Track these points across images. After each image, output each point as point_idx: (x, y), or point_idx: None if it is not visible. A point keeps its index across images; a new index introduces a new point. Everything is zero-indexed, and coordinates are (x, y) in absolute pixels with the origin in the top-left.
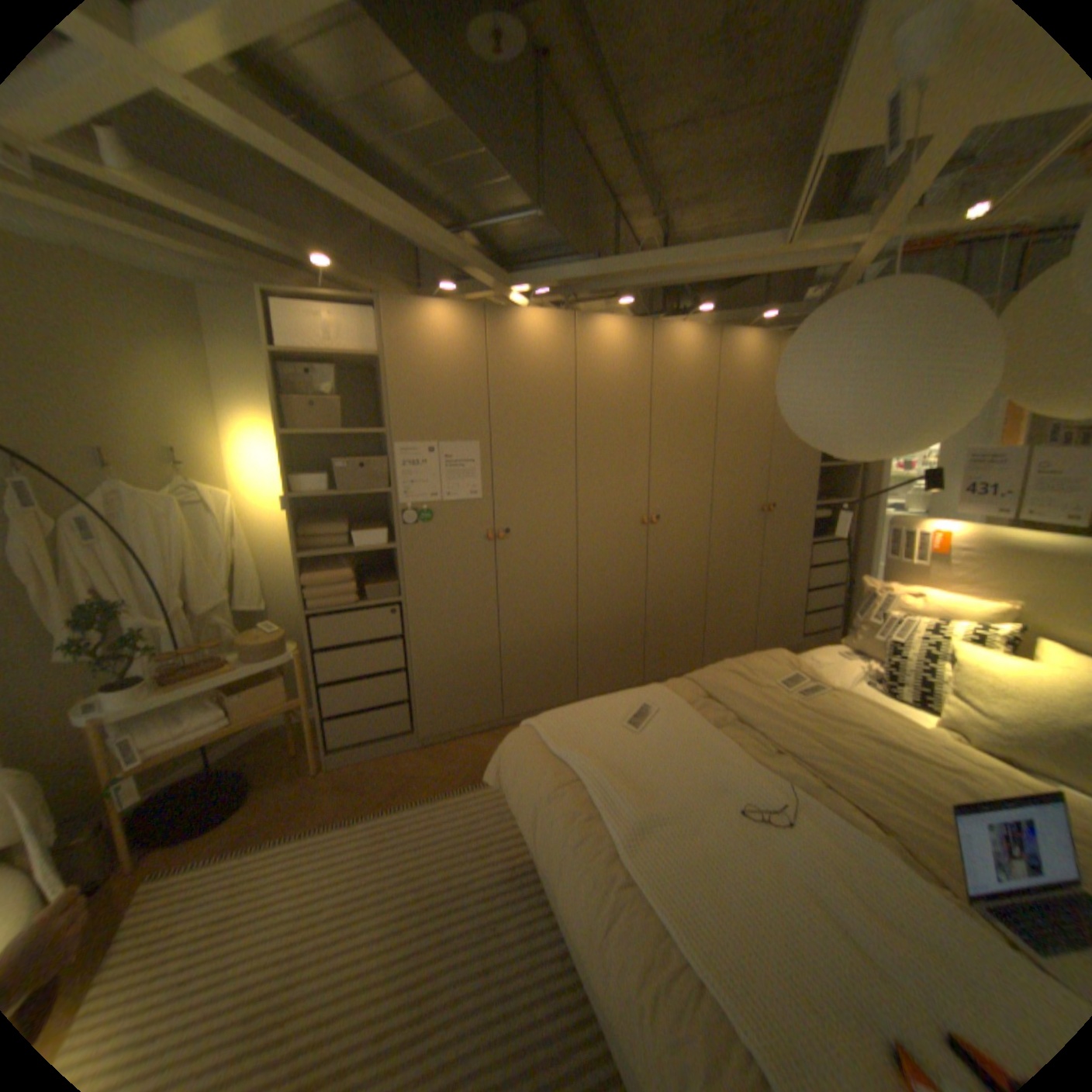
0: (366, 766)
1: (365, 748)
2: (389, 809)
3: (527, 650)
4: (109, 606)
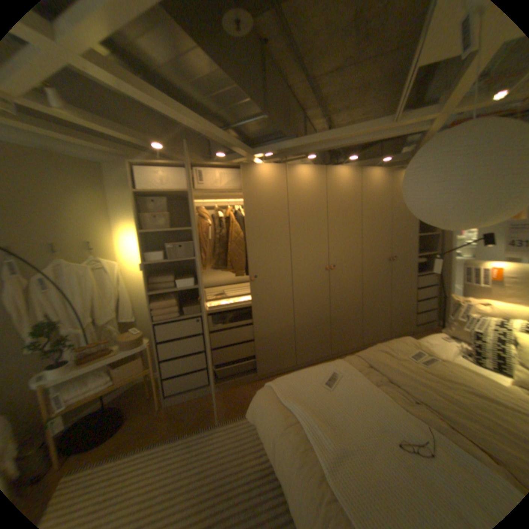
0: (184, 404)
1: (184, 394)
2: (196, 431)
3: (268, 339)
4: (49, 324)
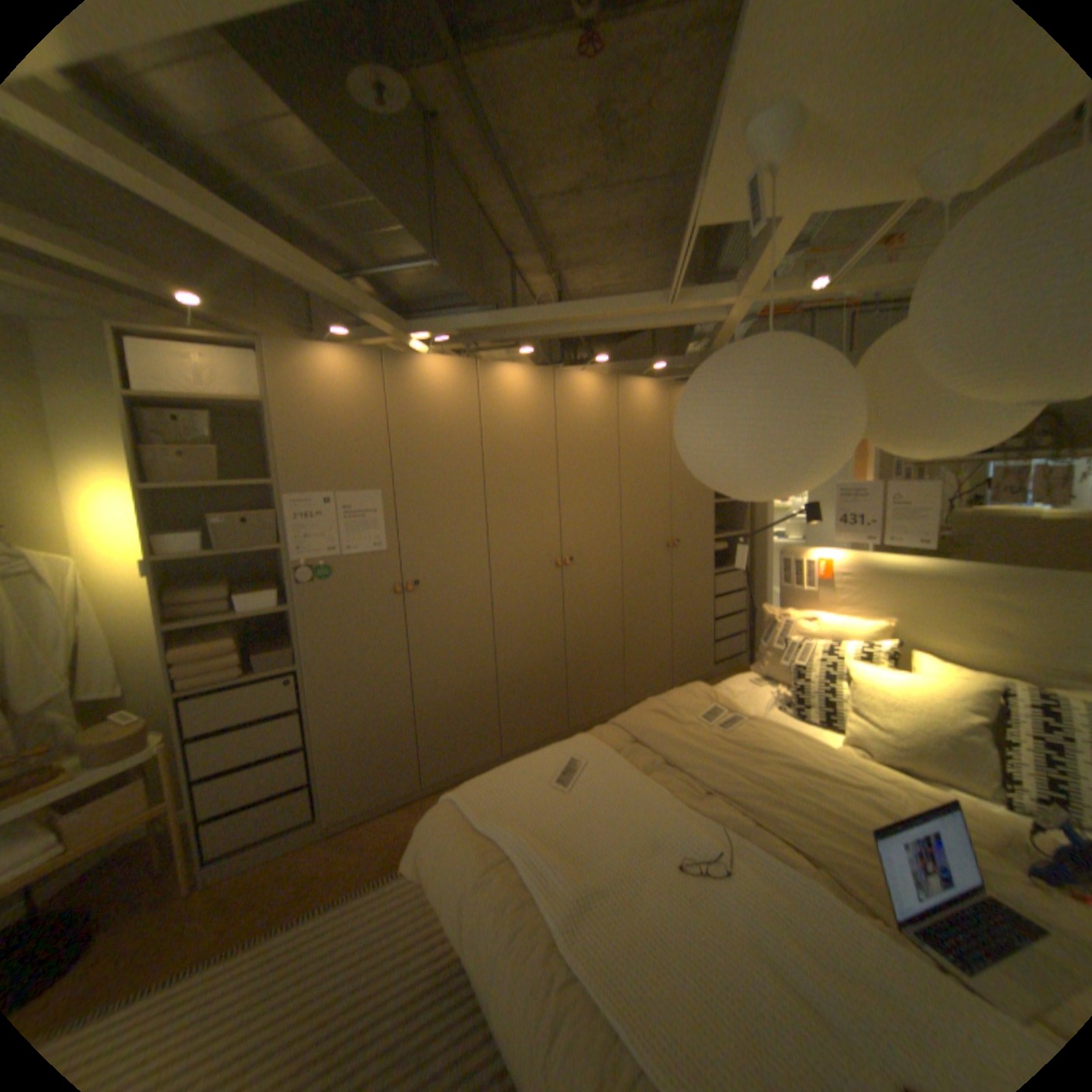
0: (256, 872)
1: (254, 850)
2: (286, 923)
3: (444, 710)
4: None
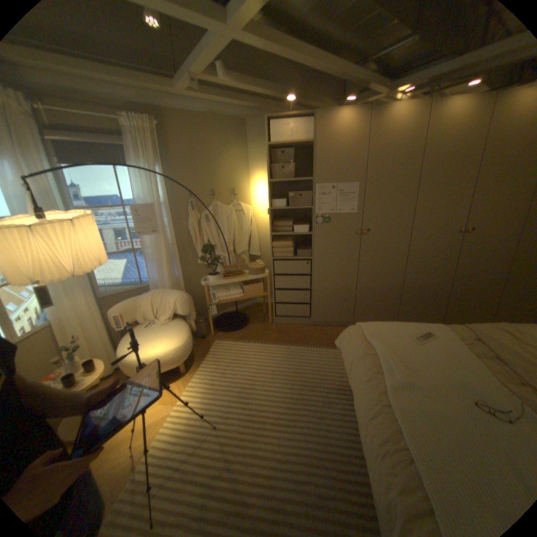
0: (289, 325)
1: (290, 318)
2: (295, 344)
3: (371, 293)
4: (211, 246)
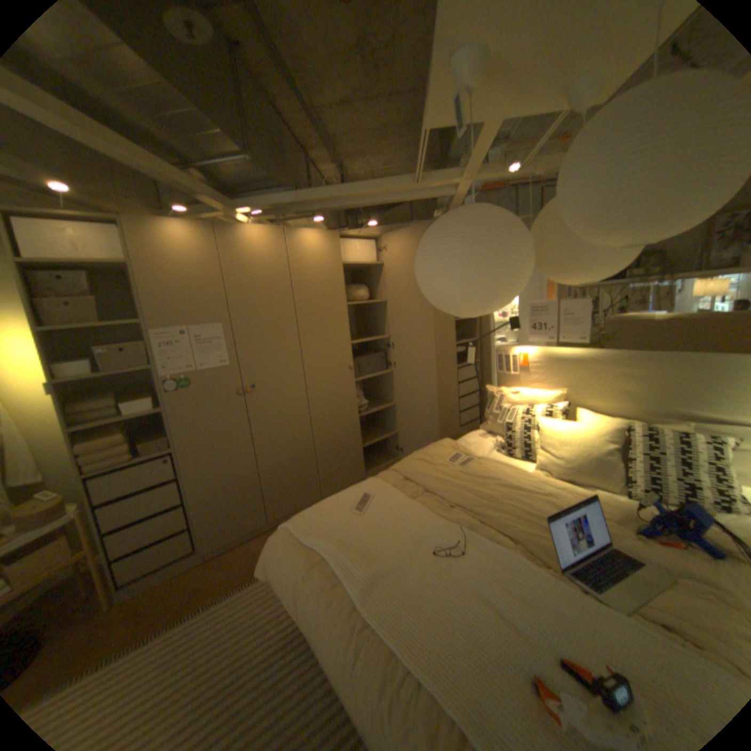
0: (156, 590)
1: (153, 575)
2: (180, 620)
3: (280, 471)
4: None
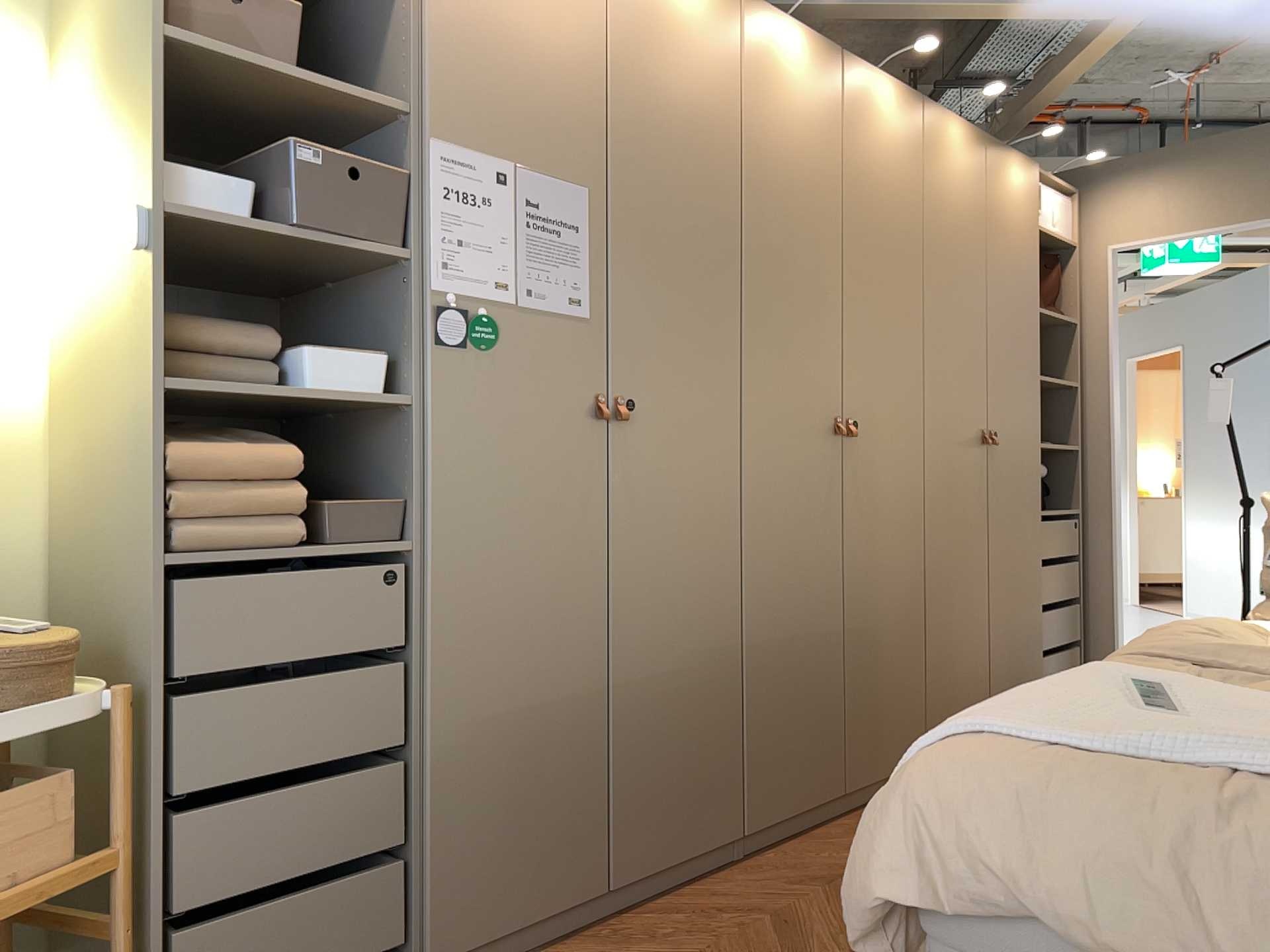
0: None
1: None
2: None
3: (660, 705)
4: None
